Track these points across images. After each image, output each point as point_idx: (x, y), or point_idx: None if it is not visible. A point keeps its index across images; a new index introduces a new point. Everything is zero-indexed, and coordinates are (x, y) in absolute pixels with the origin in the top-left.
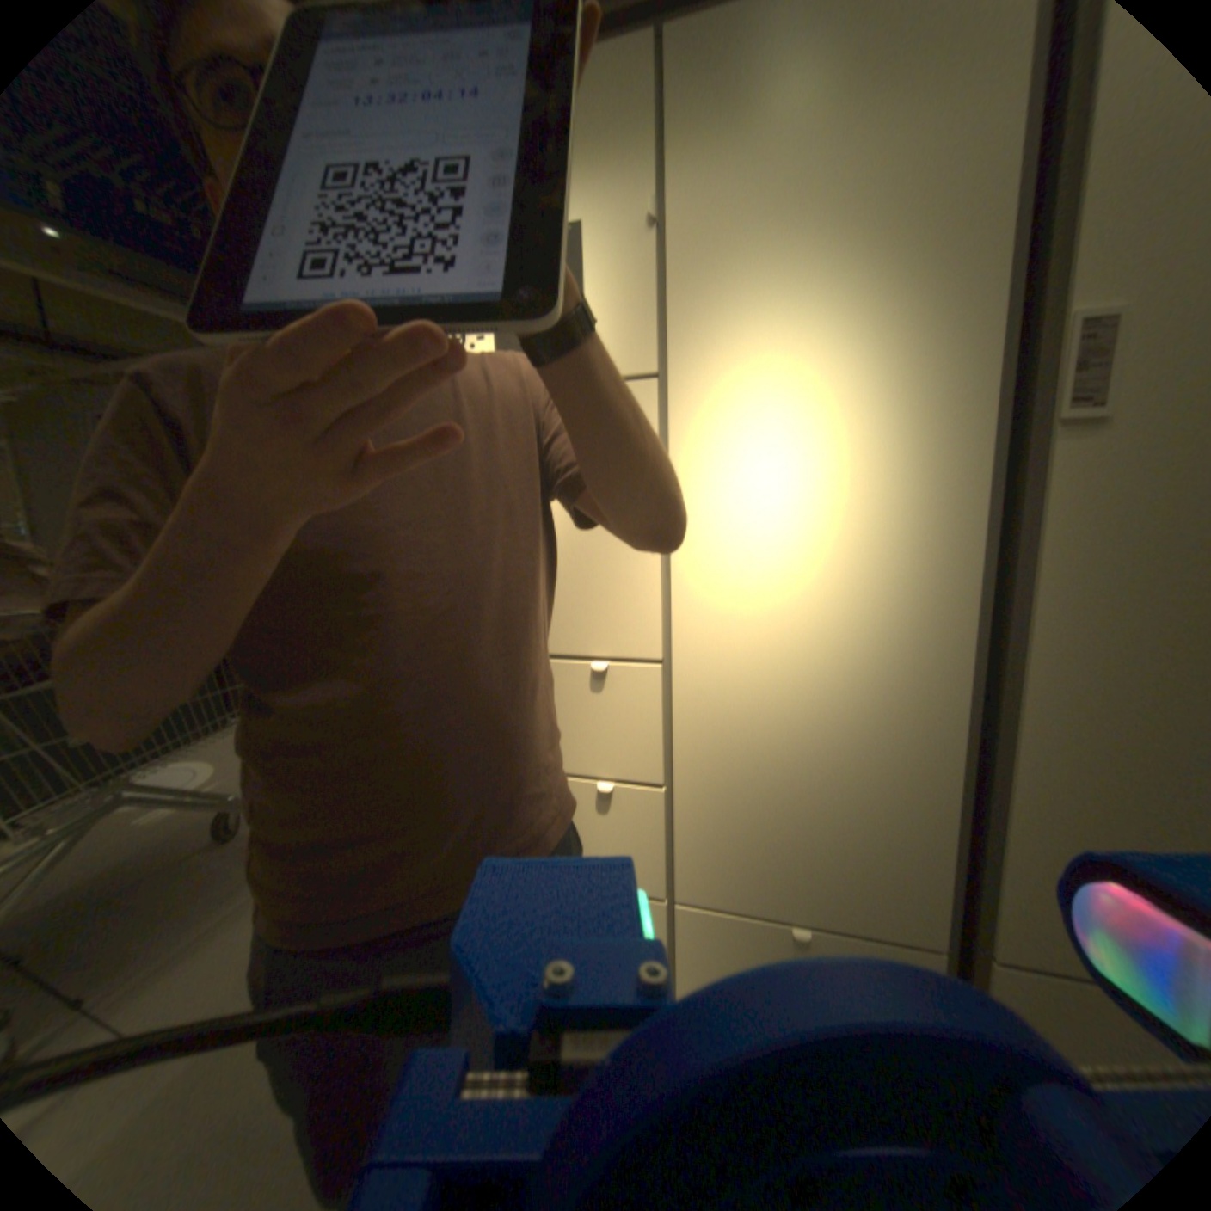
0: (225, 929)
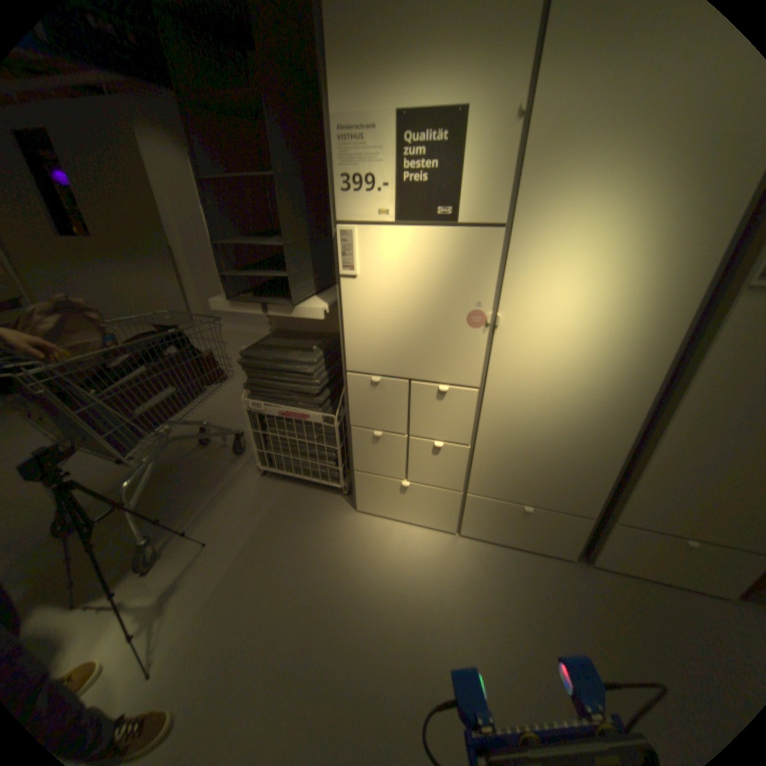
0: (227, 491)
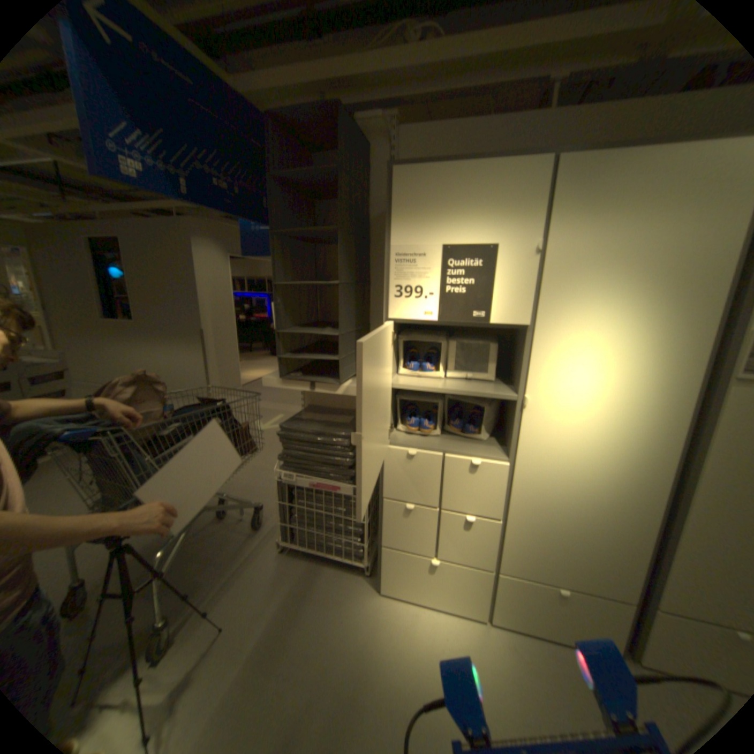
0: (244, 570)
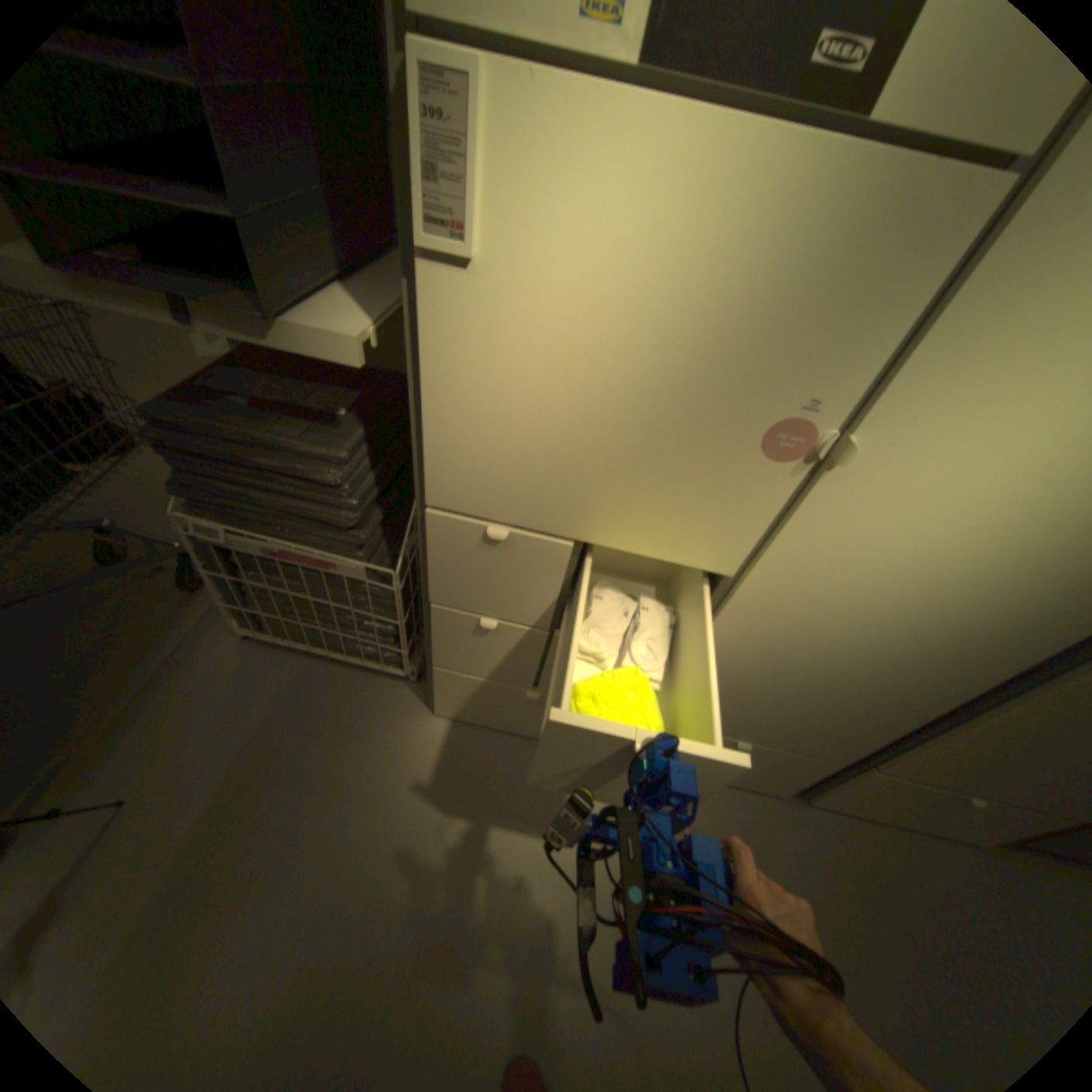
0: (169, 677)
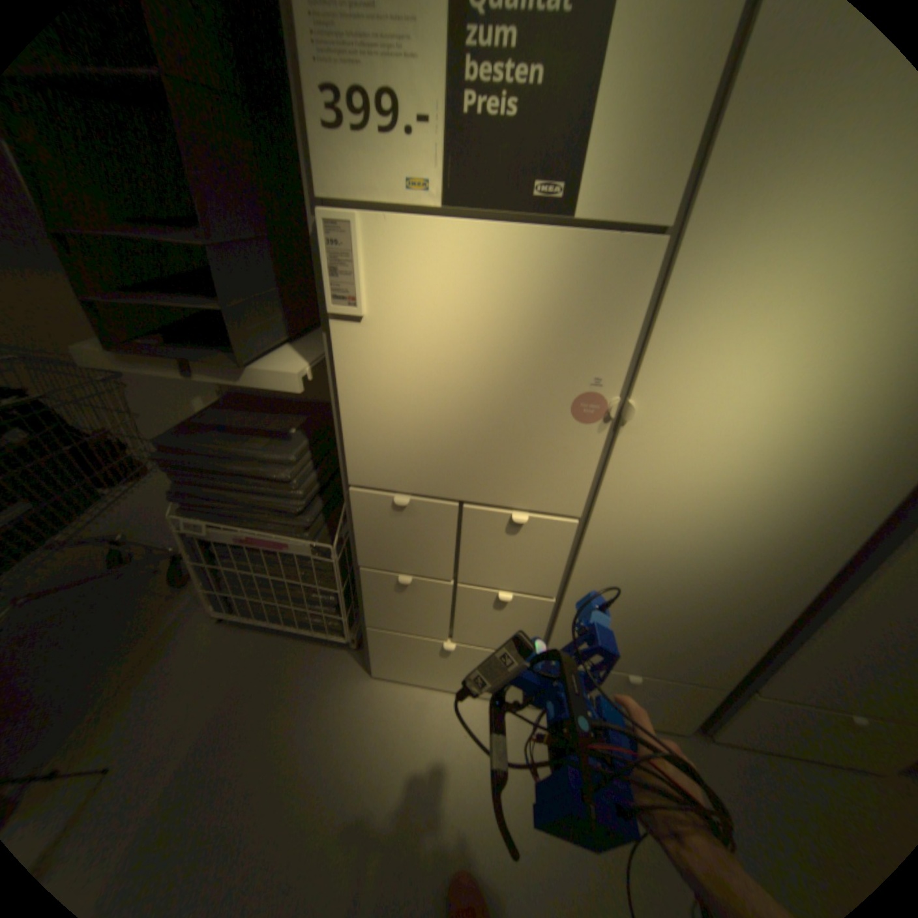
0: (155, 658)
